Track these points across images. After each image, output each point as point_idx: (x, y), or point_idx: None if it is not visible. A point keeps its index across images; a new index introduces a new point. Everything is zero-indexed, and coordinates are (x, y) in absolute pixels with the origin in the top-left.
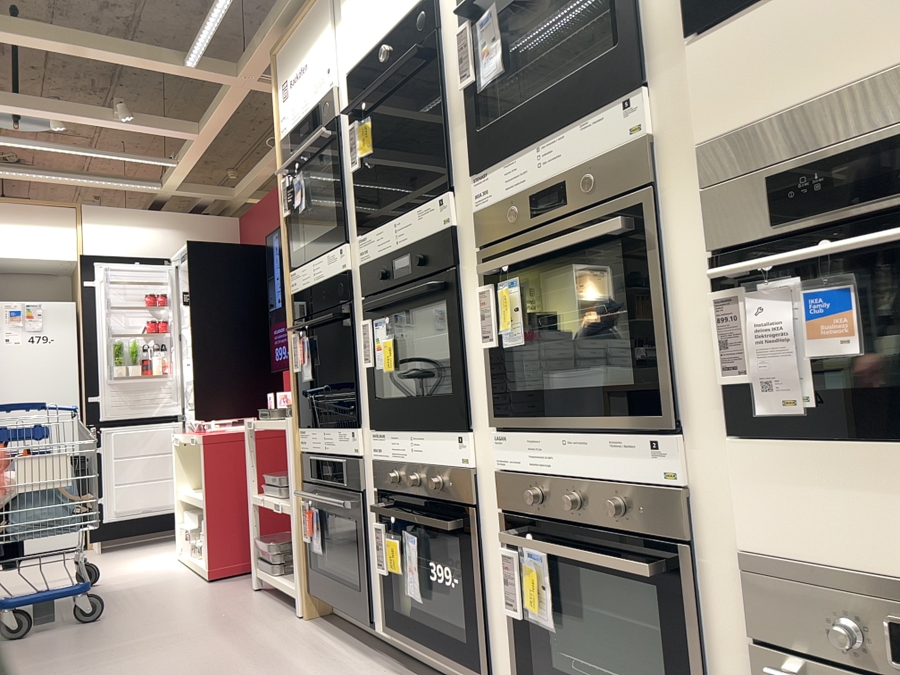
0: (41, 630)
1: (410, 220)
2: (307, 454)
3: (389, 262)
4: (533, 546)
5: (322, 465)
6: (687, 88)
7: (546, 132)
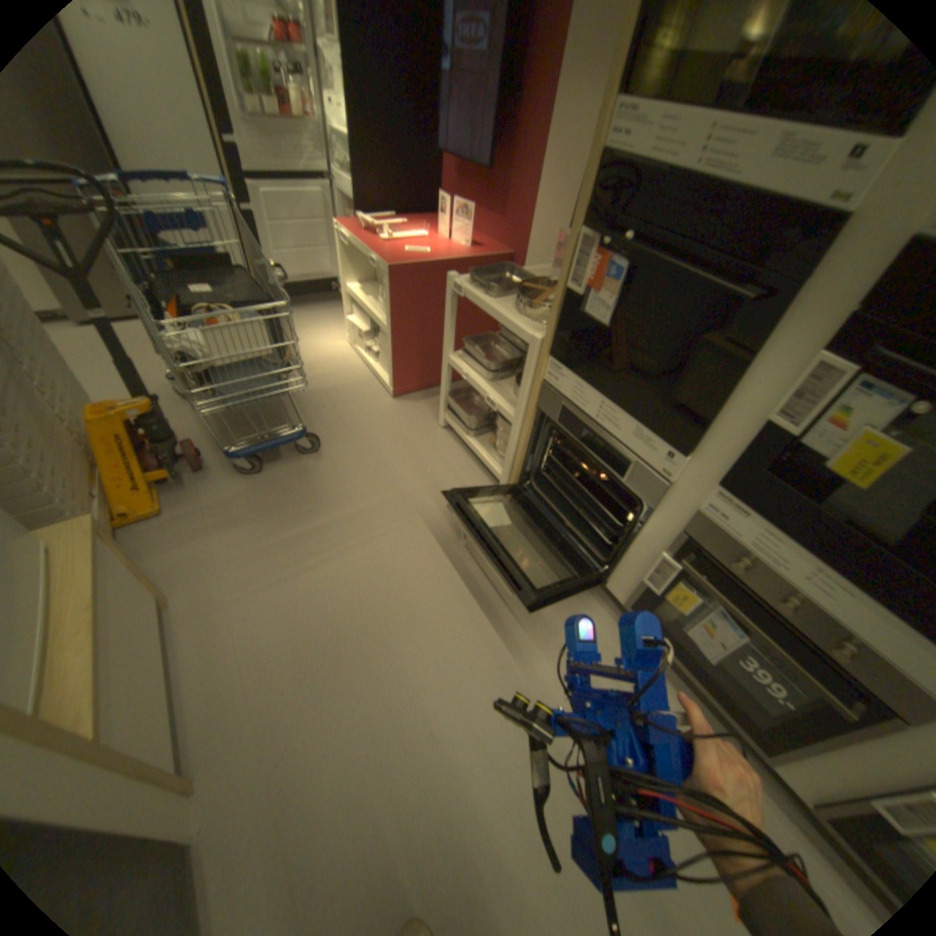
0: (271, 462)
1: None
2: (552, 388)
3: None
4: None
5: (583, 429)
6: None
7: None
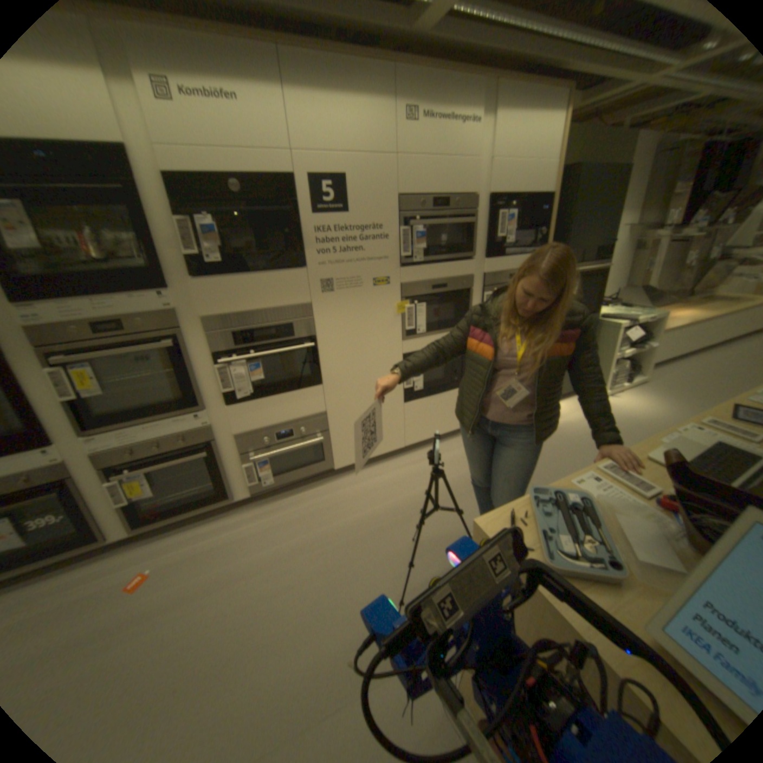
0: None
1: None
2: None
3: None
4: (137, 473)
5: None
6: (190, 294)
7: (96, 293)
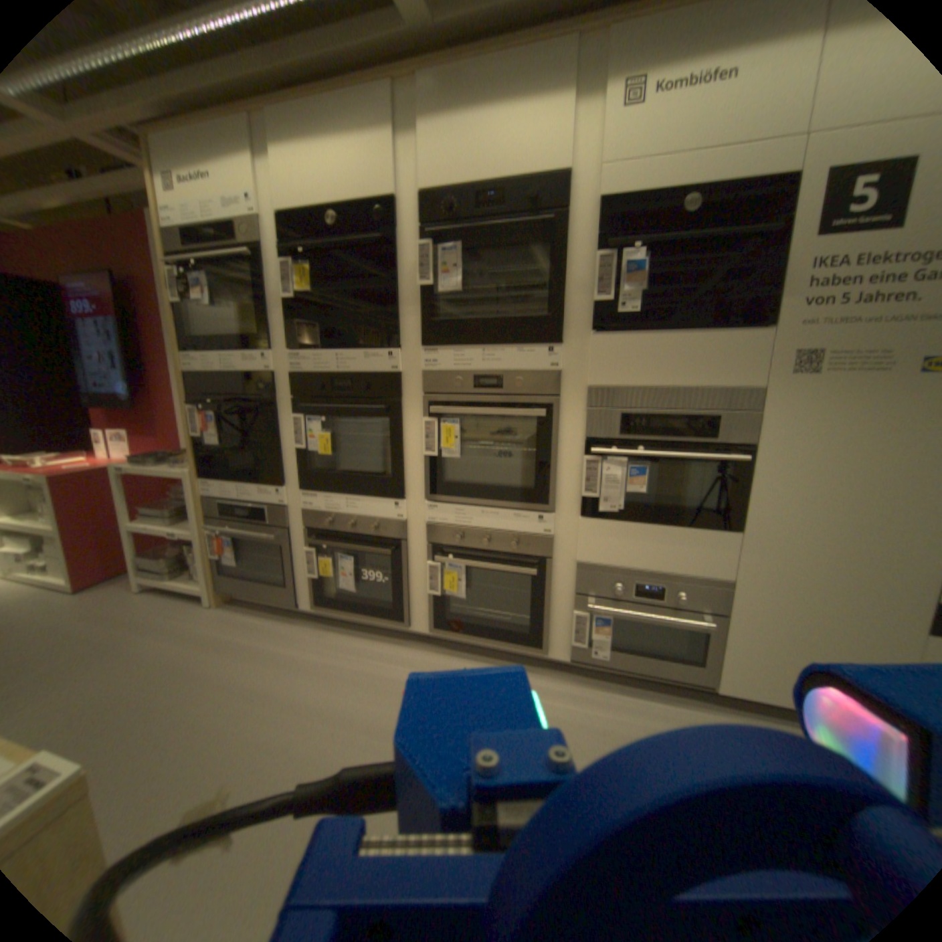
0: None
1: (356, 356)
2: (208, 496)
3: (328, 379)
4: (460, 561)
5: (234, 507)
6: (586, 353)
7: (491, 341)
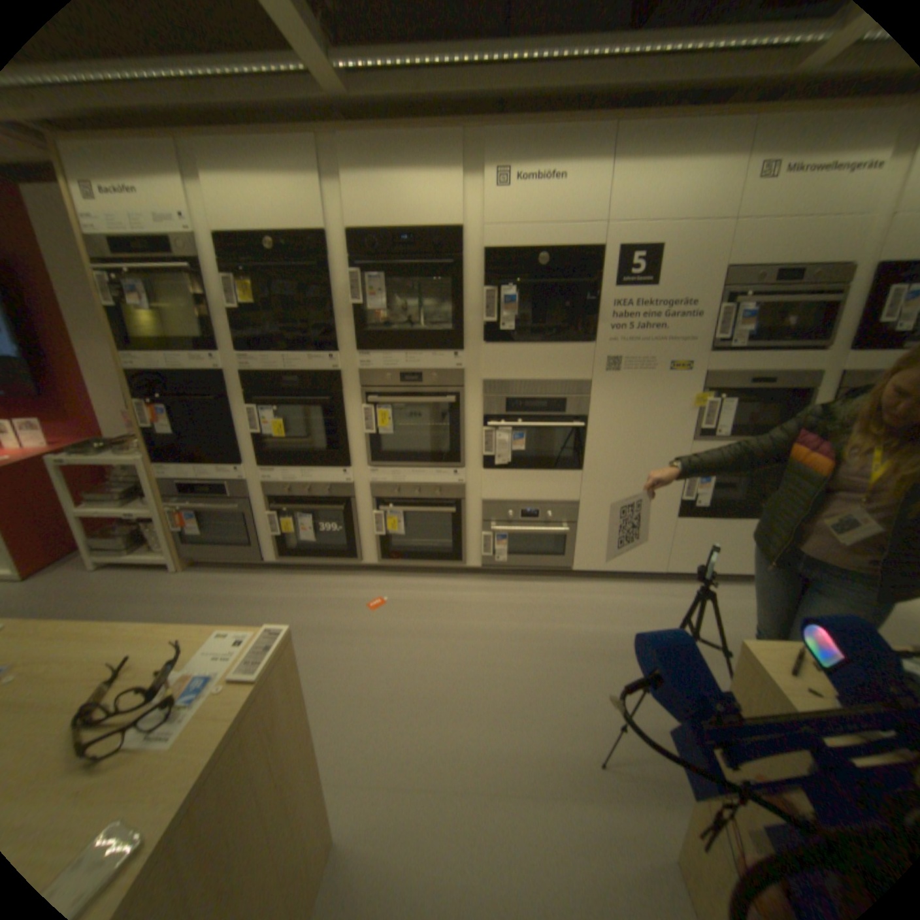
0: None
1: (301, 361)
2: (164, 482)
3: (277, 379)
4: (400, 511)
5: (193, 488)
6: (480, 359)
7: (412, 350)
